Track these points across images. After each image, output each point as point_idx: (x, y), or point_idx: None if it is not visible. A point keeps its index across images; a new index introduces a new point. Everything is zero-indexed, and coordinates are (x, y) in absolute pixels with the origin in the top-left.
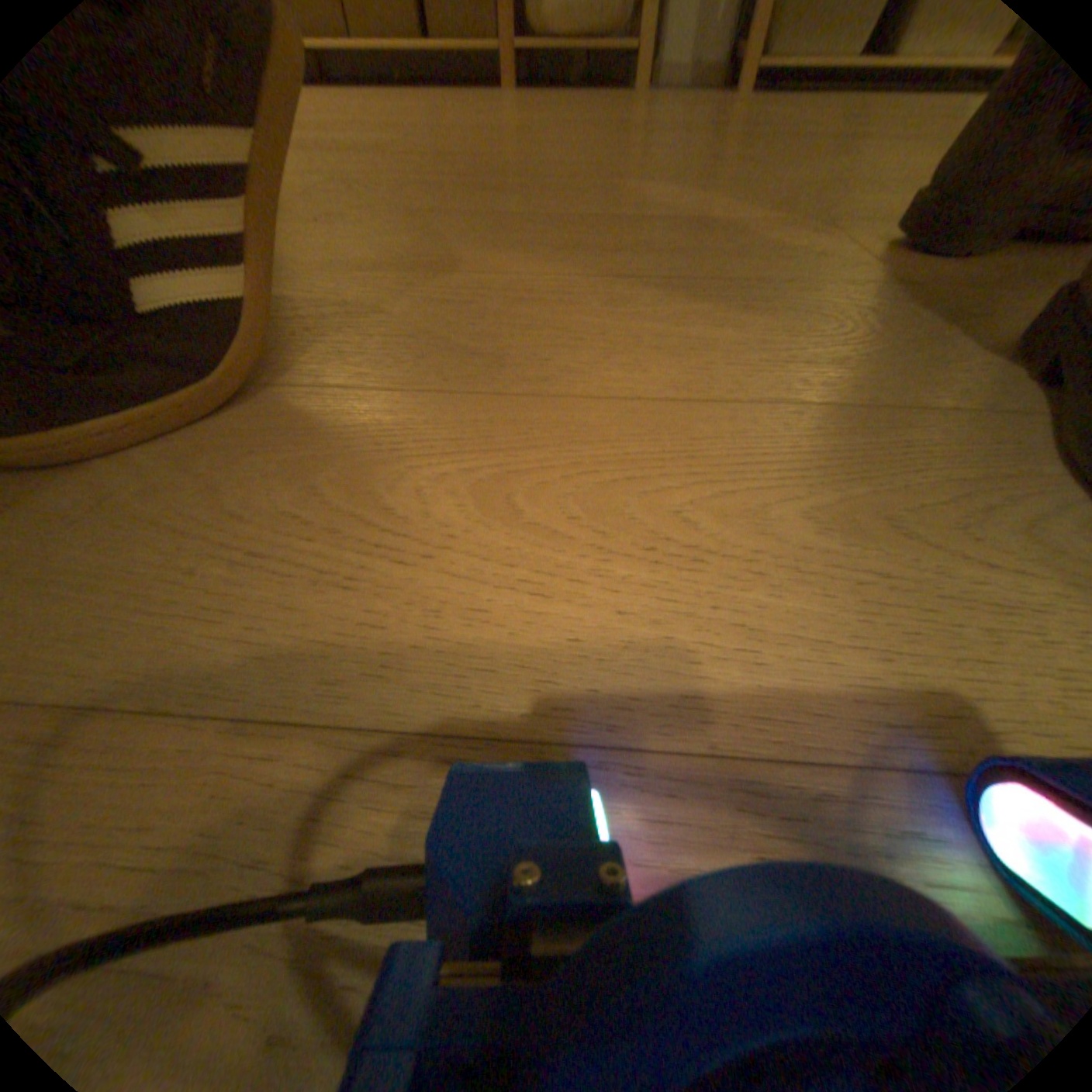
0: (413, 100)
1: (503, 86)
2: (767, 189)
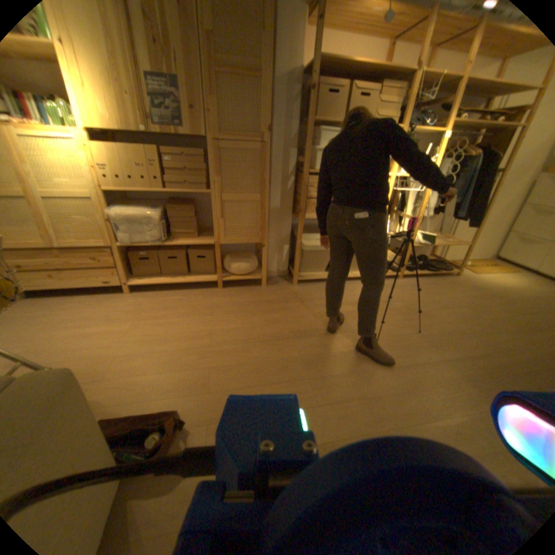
0: (195, 317)
1: (219, 289)
2: (316, 414)
